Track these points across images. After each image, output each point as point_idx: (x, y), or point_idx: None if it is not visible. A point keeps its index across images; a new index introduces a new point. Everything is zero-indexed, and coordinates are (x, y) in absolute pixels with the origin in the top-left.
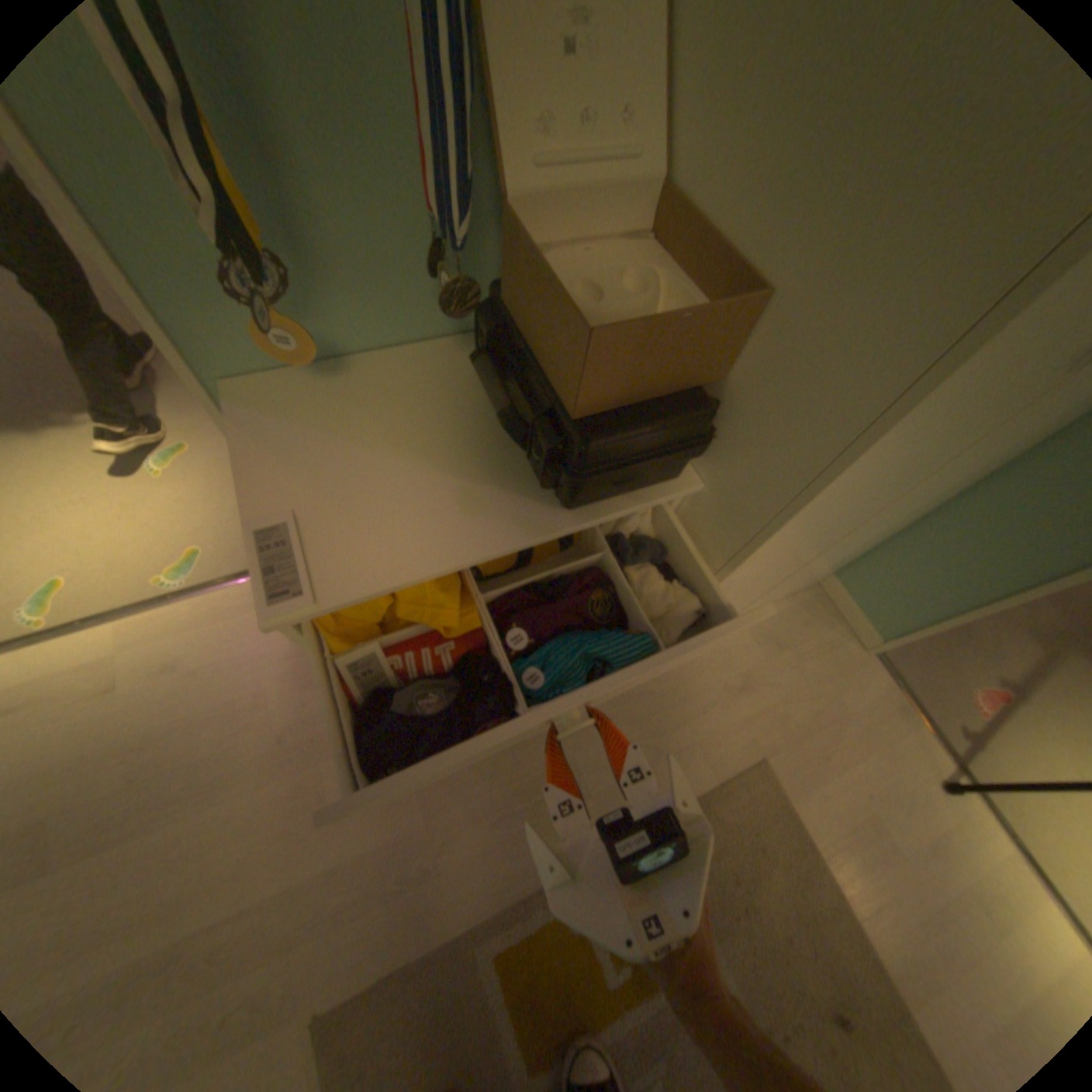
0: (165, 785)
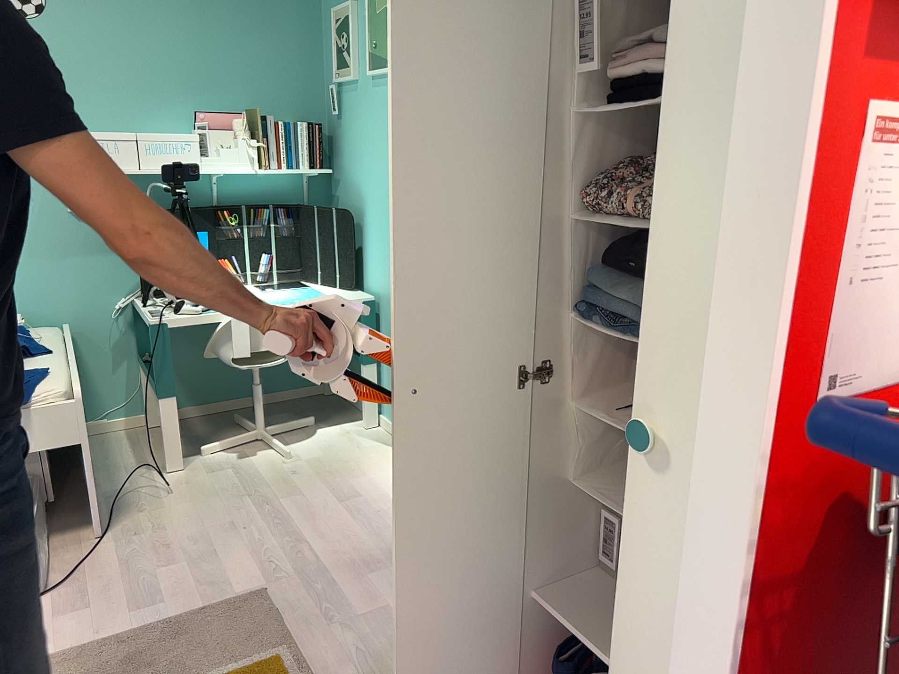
0: (379, 521)
